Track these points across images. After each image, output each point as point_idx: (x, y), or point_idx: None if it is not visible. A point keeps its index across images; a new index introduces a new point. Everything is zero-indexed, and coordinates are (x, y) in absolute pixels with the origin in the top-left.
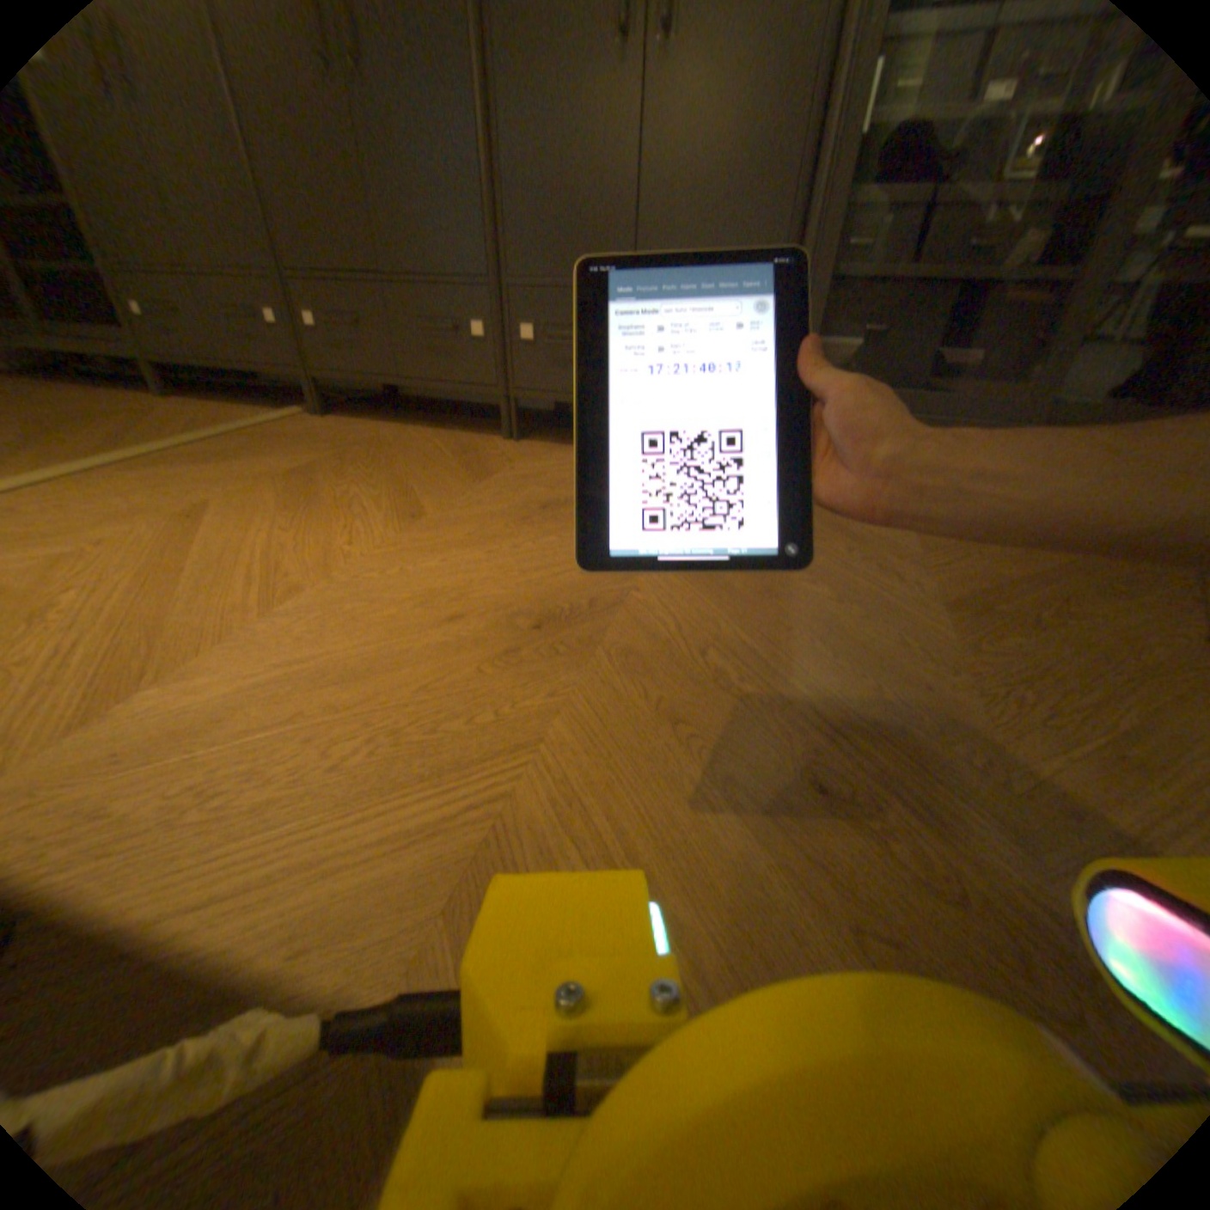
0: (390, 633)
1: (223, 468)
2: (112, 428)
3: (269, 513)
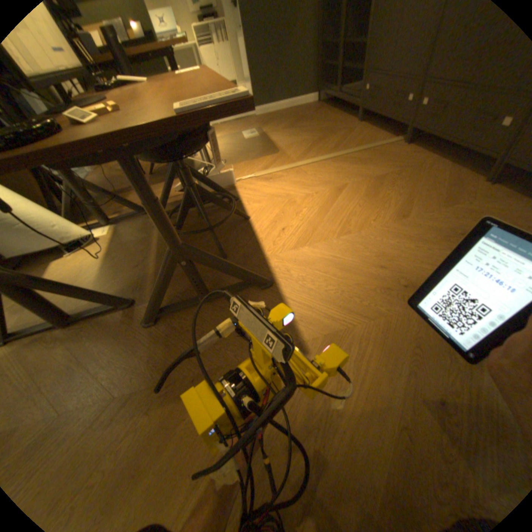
0: (360, 262)
1: (357, 170)
2: (338, 140)
3: (358, 197)
